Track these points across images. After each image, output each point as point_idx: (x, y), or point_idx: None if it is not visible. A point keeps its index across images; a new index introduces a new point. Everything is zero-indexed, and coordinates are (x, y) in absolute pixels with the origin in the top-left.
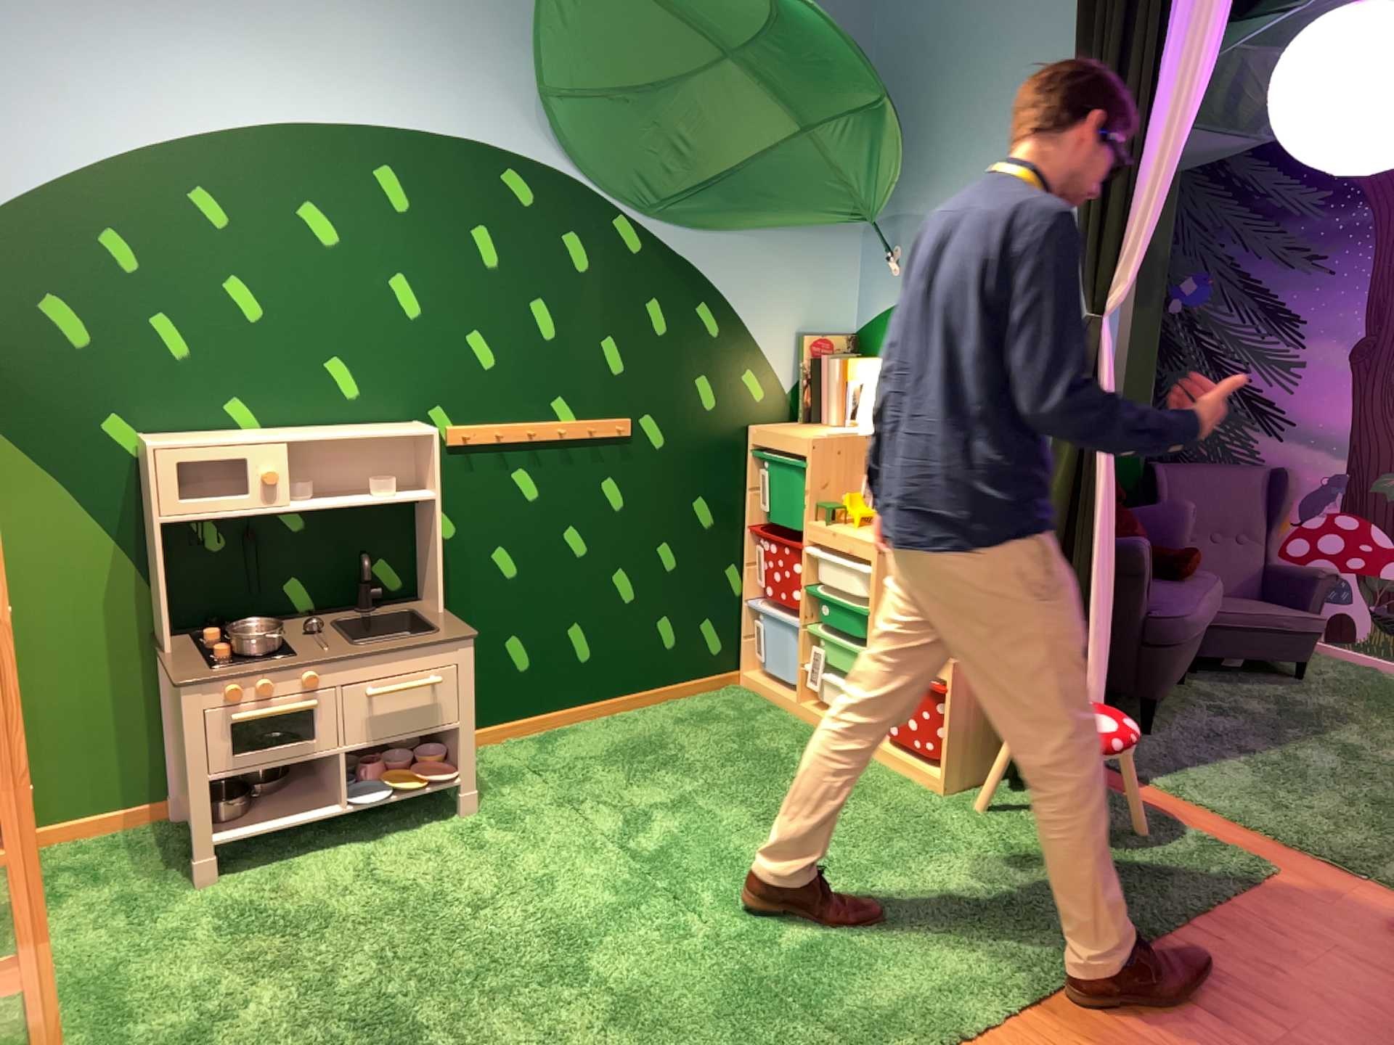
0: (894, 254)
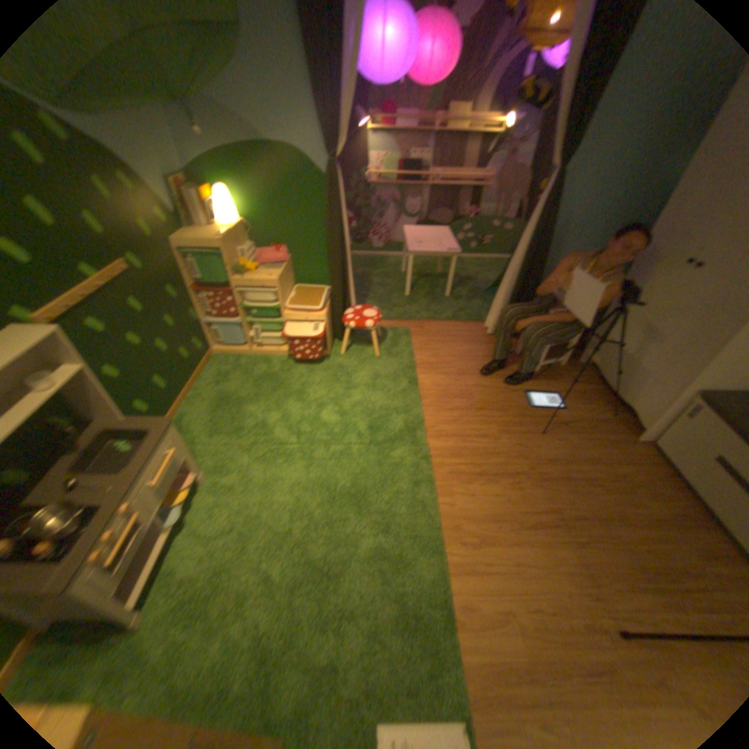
0: (194, 121)
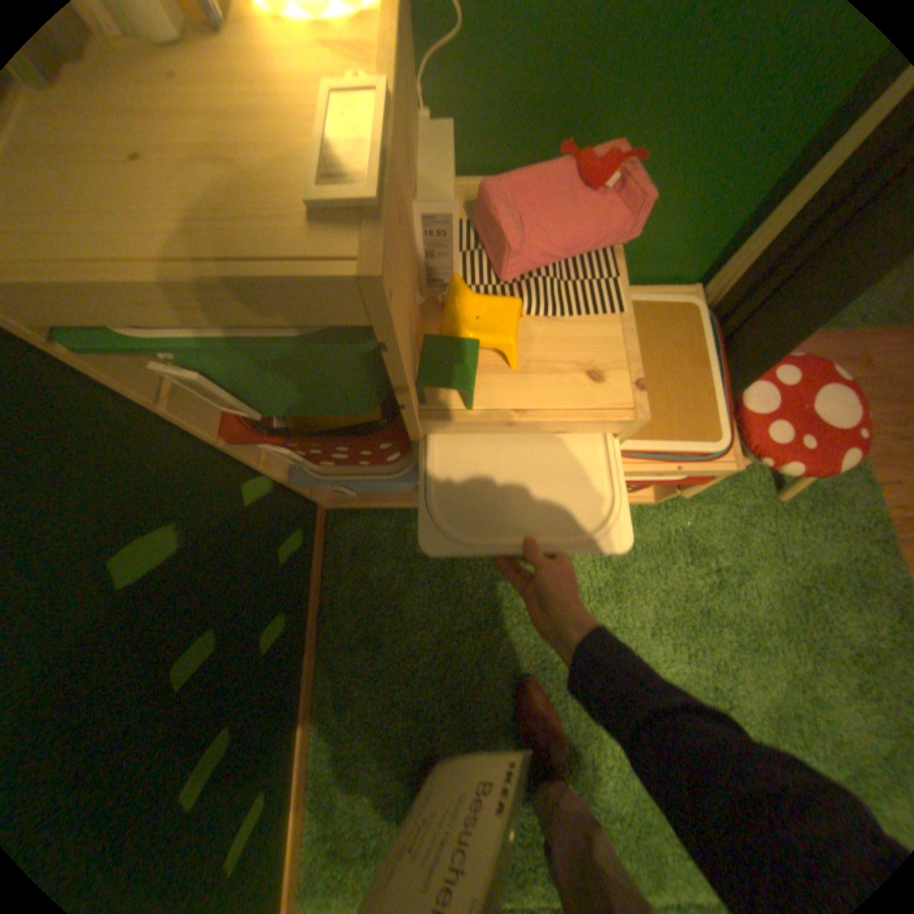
0: None
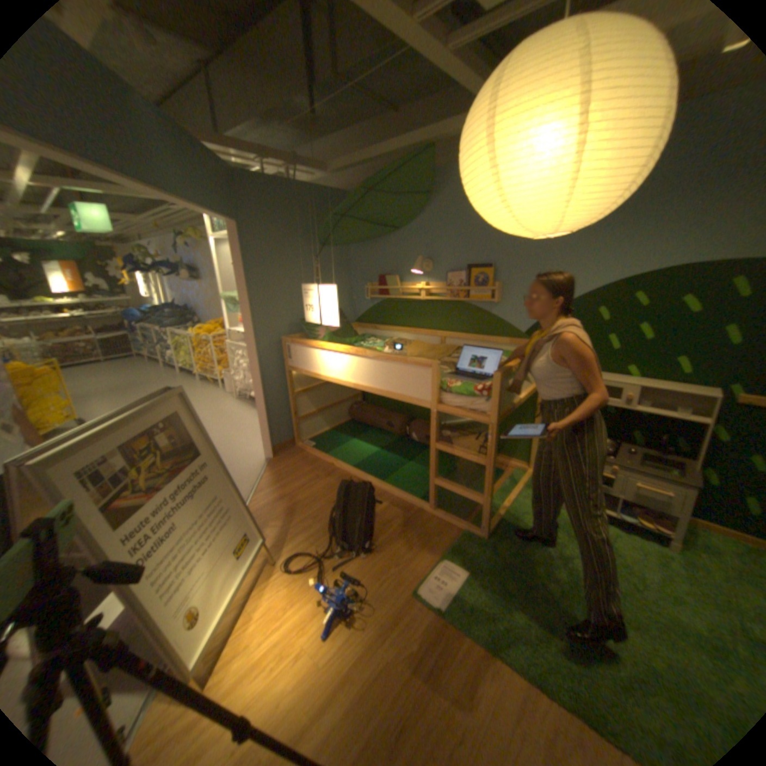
0: None
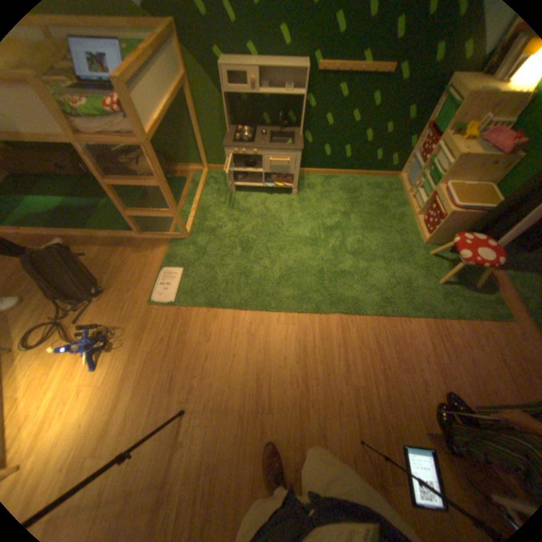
0: None
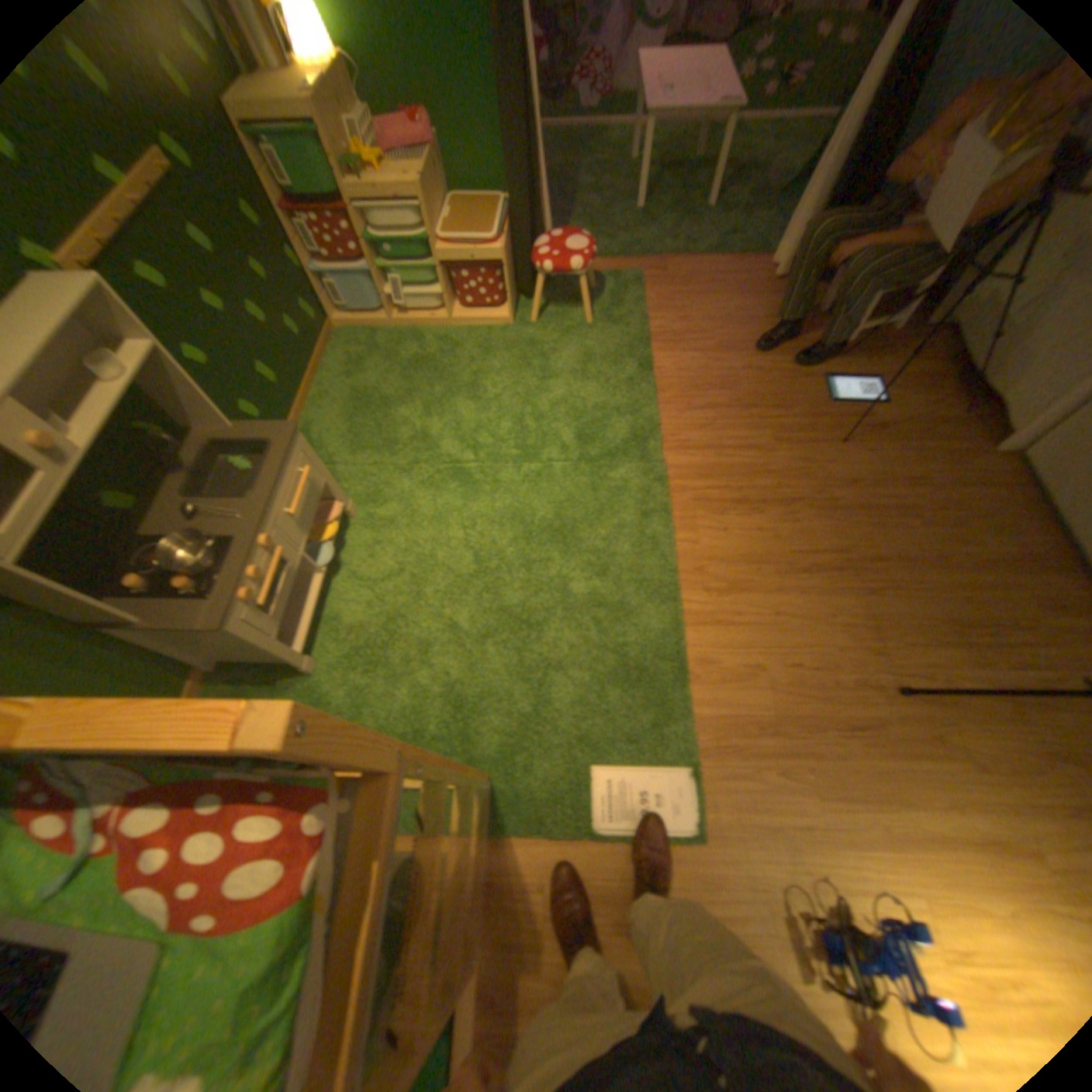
0: None
